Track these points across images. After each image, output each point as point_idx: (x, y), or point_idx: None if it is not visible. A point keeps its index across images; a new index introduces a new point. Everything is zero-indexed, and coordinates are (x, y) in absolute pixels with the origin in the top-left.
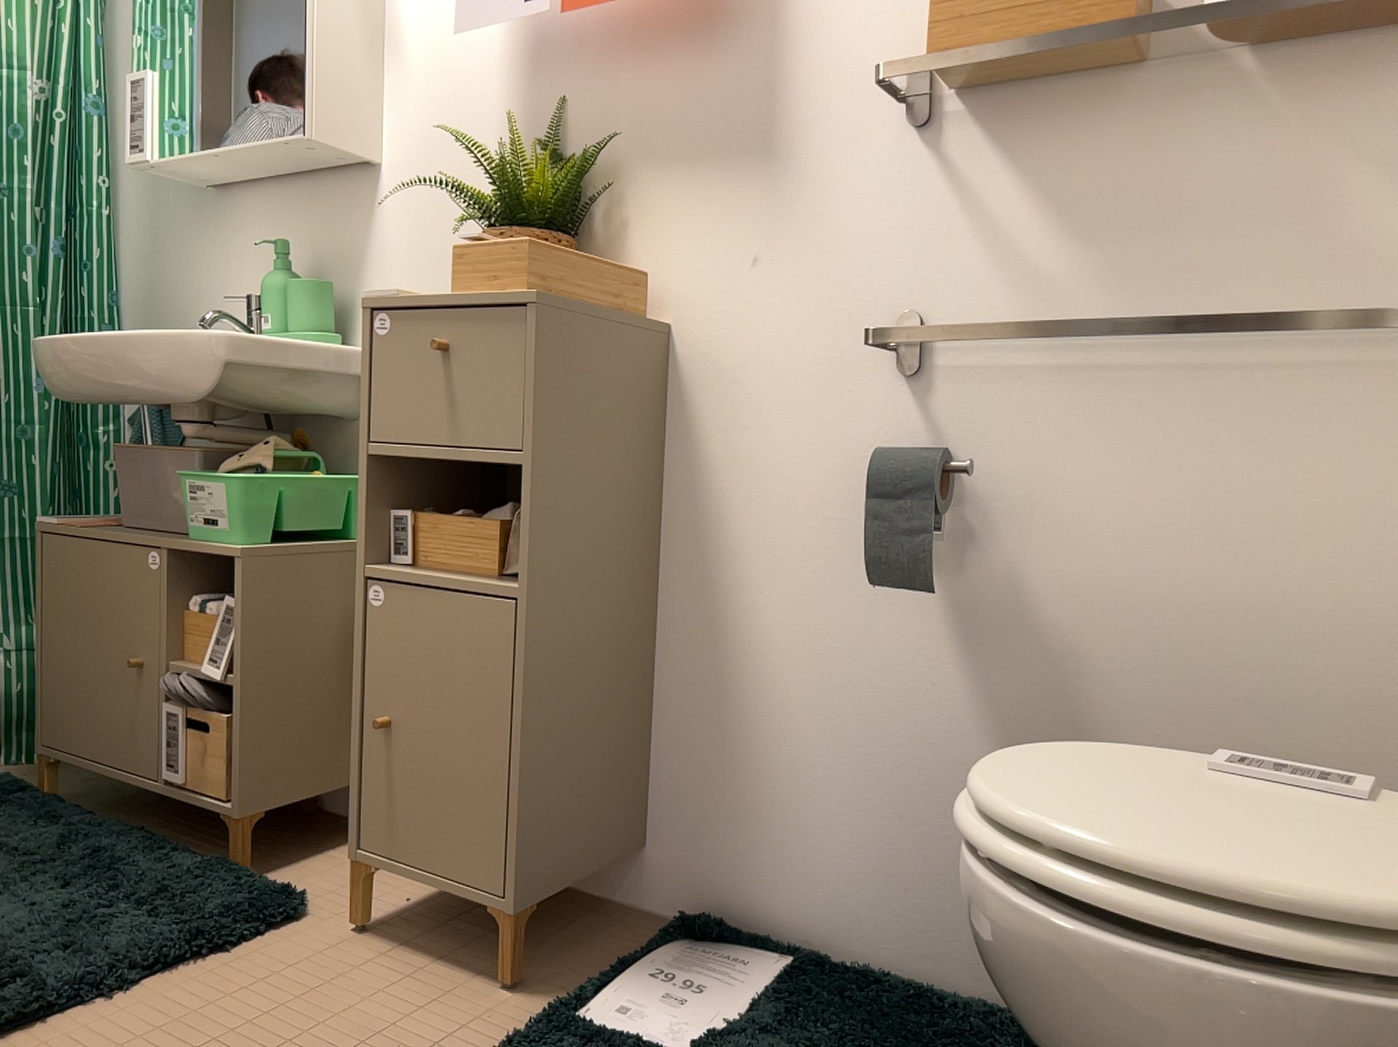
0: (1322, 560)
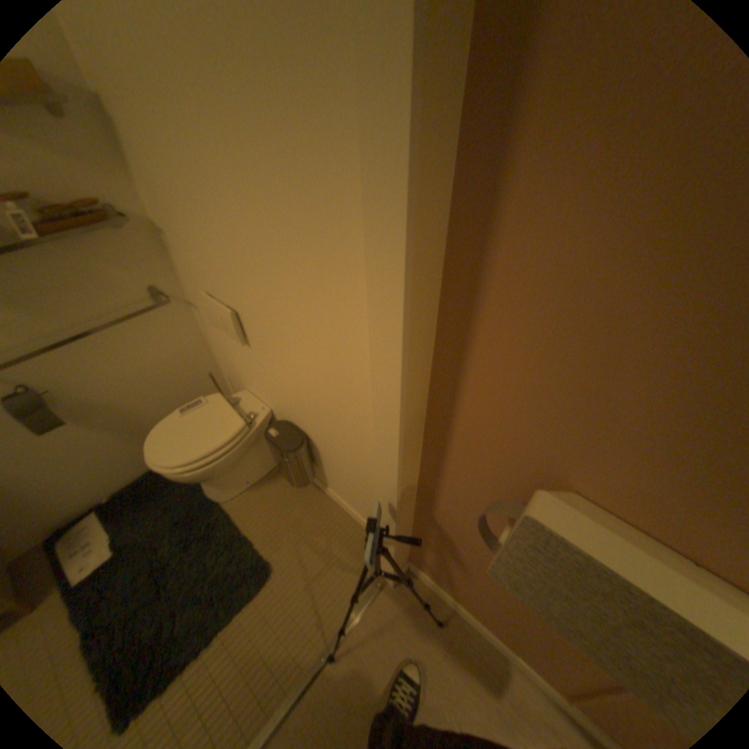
0: (151, 354)
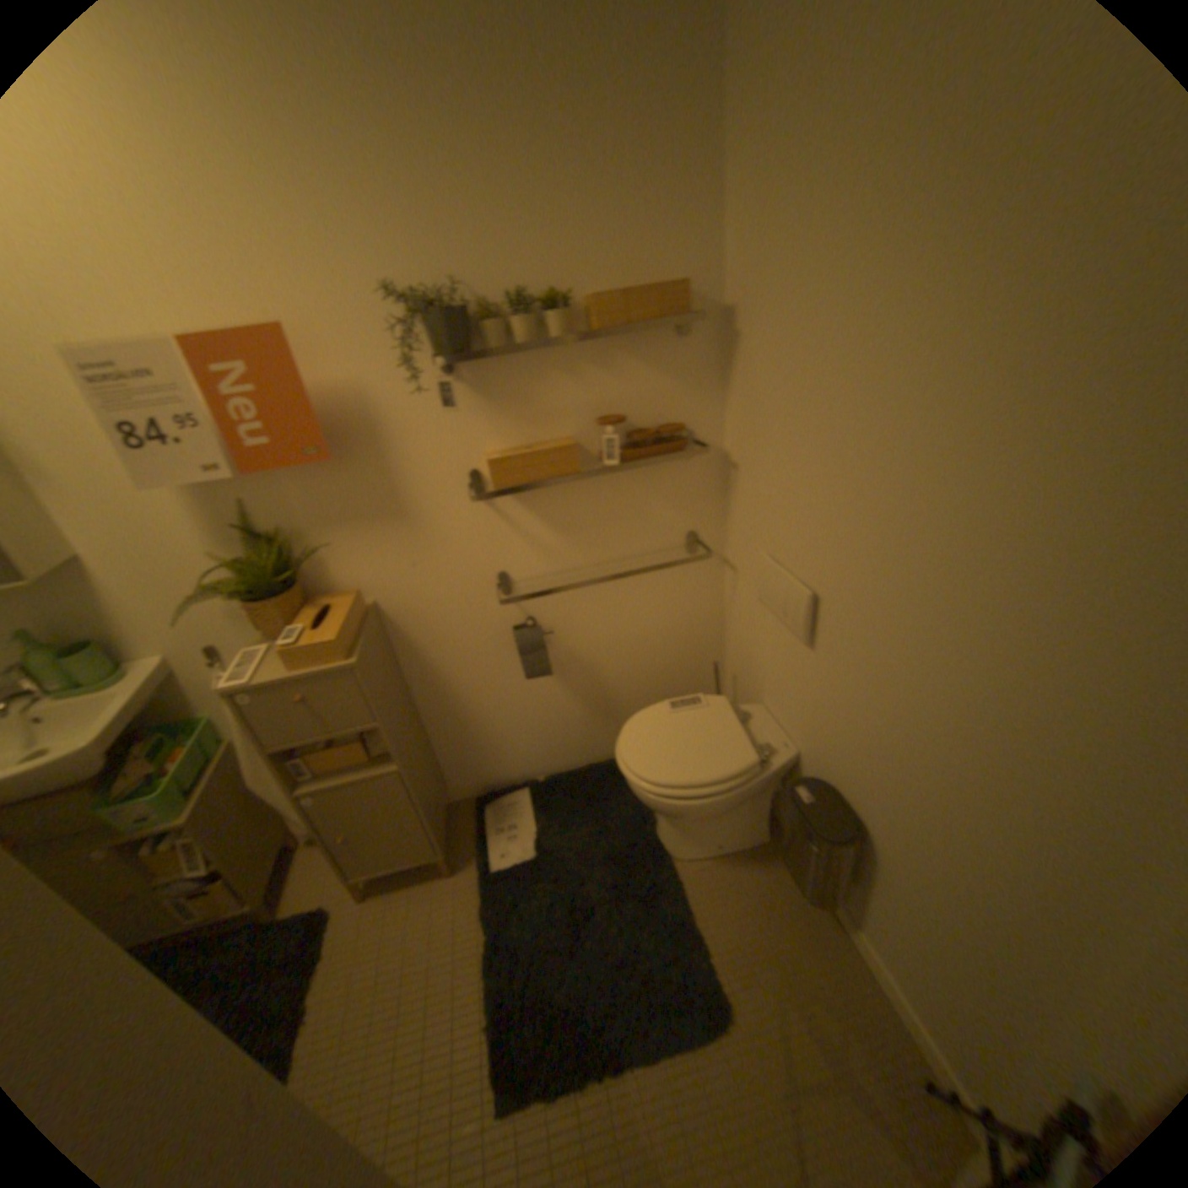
0: (659, 615)
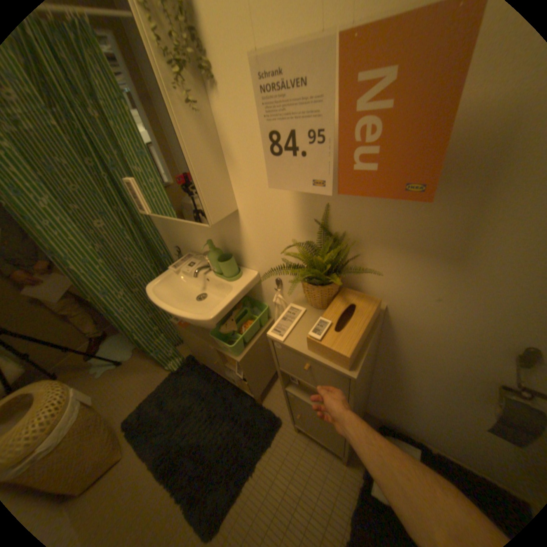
0: None
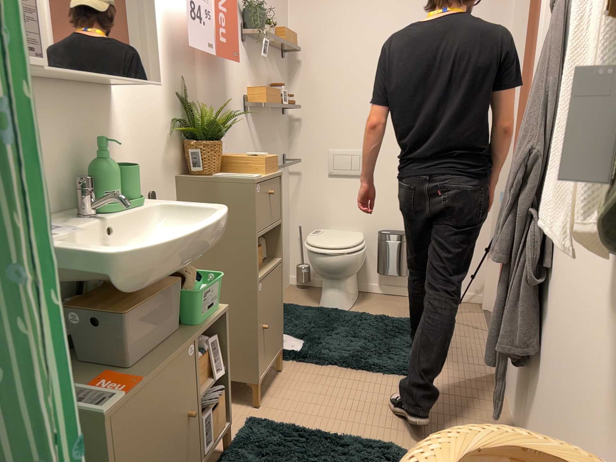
0: None
